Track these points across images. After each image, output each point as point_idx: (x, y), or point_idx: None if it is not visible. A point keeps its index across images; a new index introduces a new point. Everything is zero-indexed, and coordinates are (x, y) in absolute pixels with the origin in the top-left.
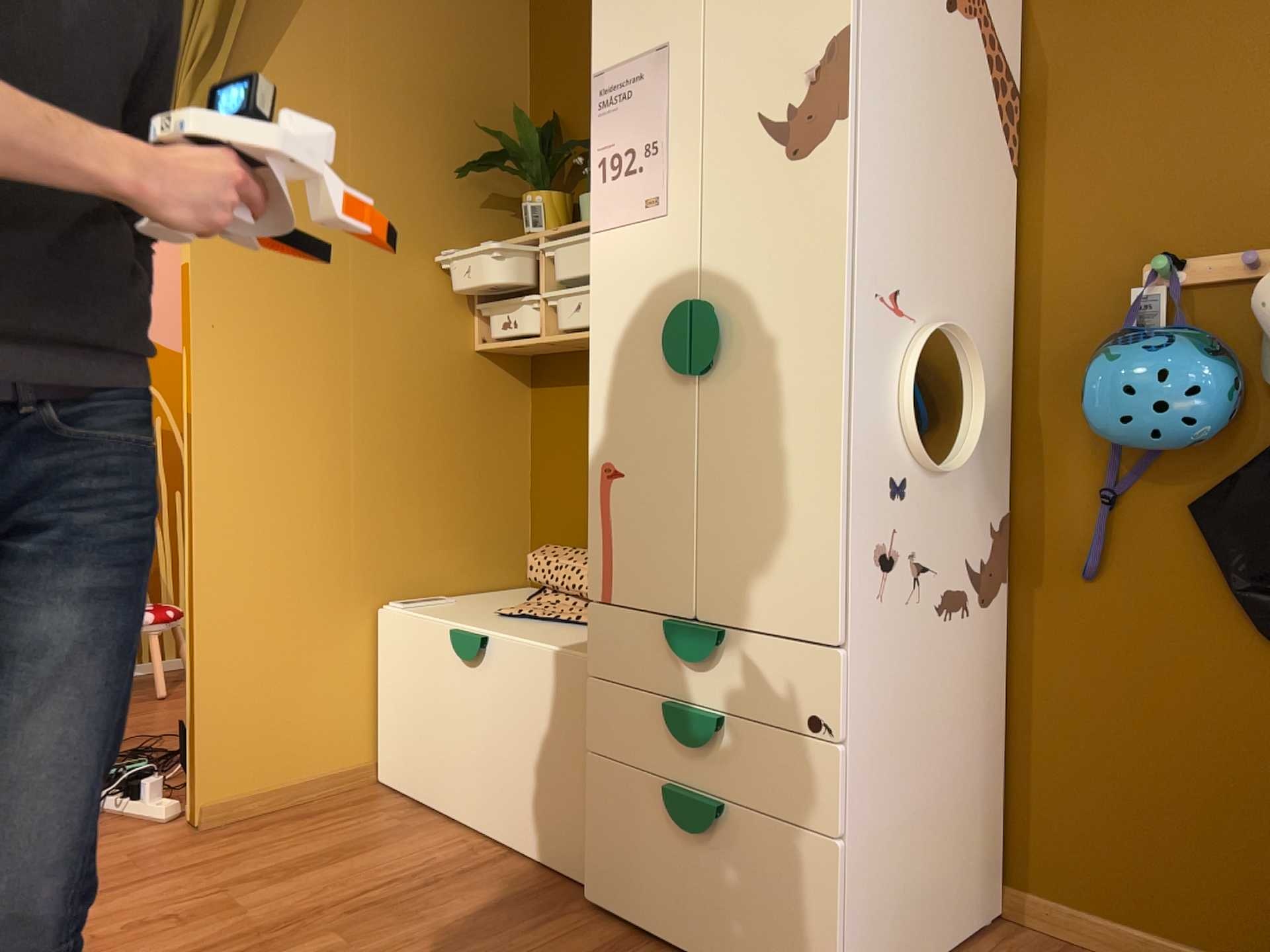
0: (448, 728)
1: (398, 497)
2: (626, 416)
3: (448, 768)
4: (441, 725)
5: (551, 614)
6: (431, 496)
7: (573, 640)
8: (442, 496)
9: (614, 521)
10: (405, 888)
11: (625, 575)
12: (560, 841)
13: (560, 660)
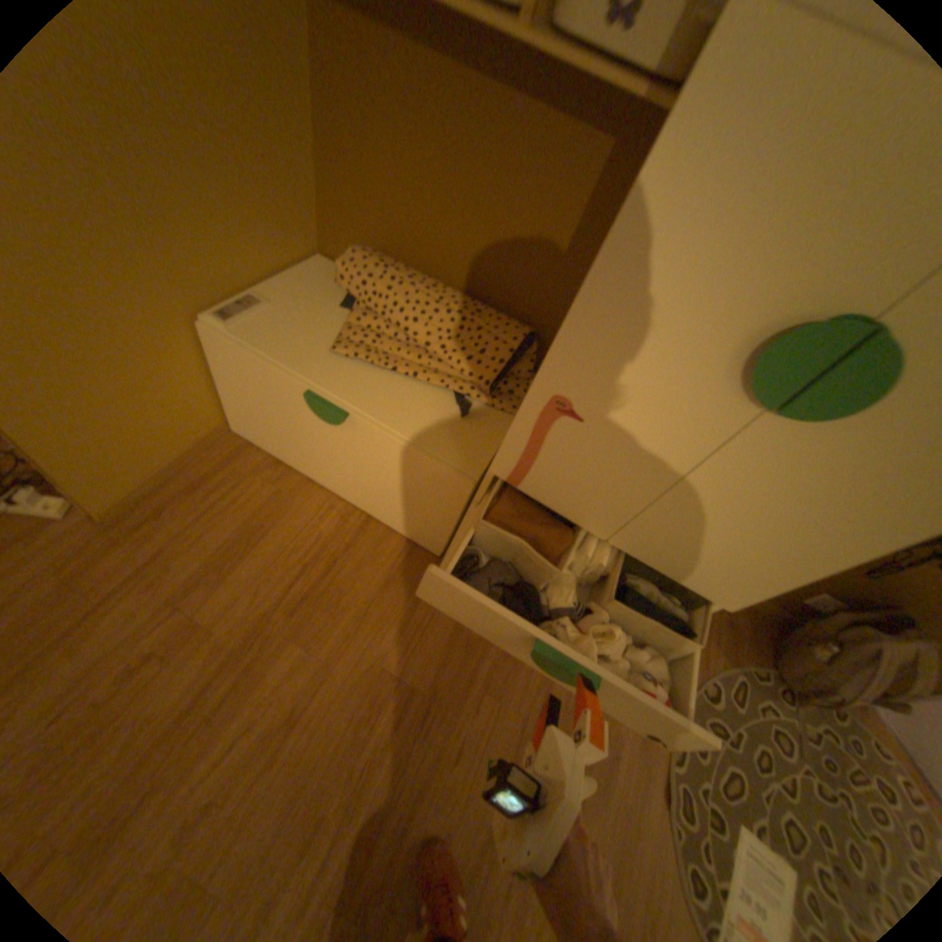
0: (306, 440)
1: (178, 191)
2: (623, 375)
3: (308, 458)
4: (298, 435)
5: (387, 358)
6: (216, 180)
7: (430, 422)
8: (228, 177)
9: (550, 446)
10: (317, 573)
11: (544, 483)
12: (415, 530)
13: (435, 465)
